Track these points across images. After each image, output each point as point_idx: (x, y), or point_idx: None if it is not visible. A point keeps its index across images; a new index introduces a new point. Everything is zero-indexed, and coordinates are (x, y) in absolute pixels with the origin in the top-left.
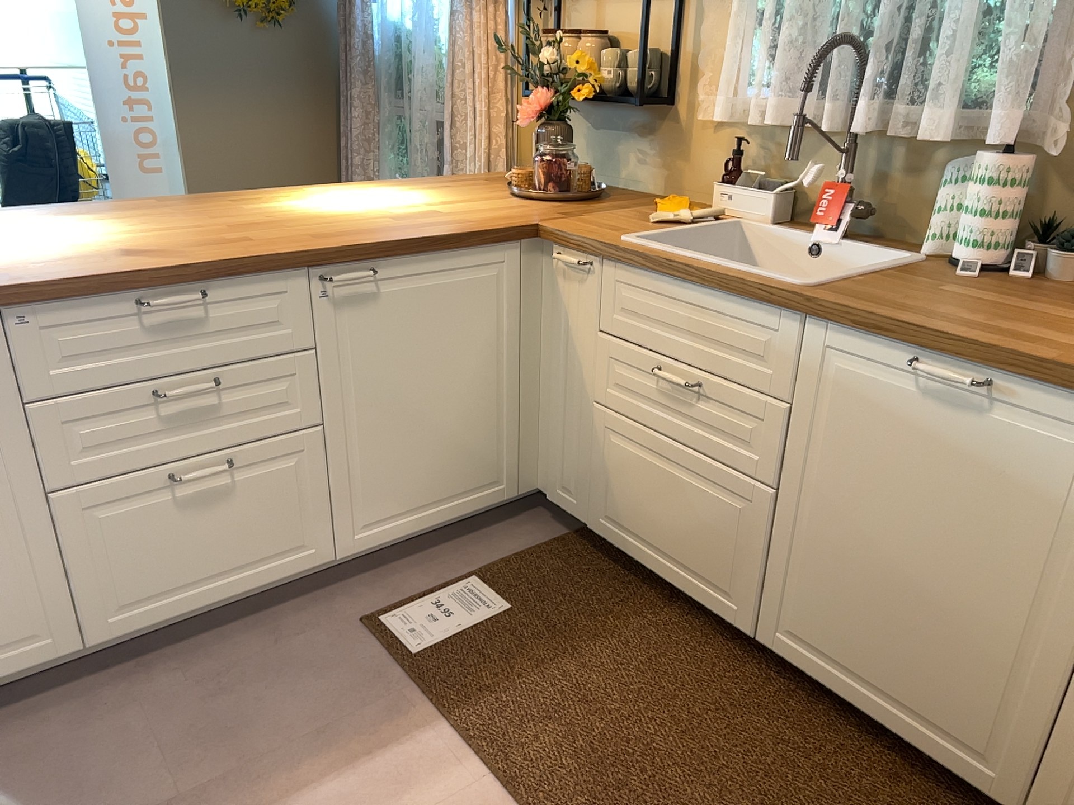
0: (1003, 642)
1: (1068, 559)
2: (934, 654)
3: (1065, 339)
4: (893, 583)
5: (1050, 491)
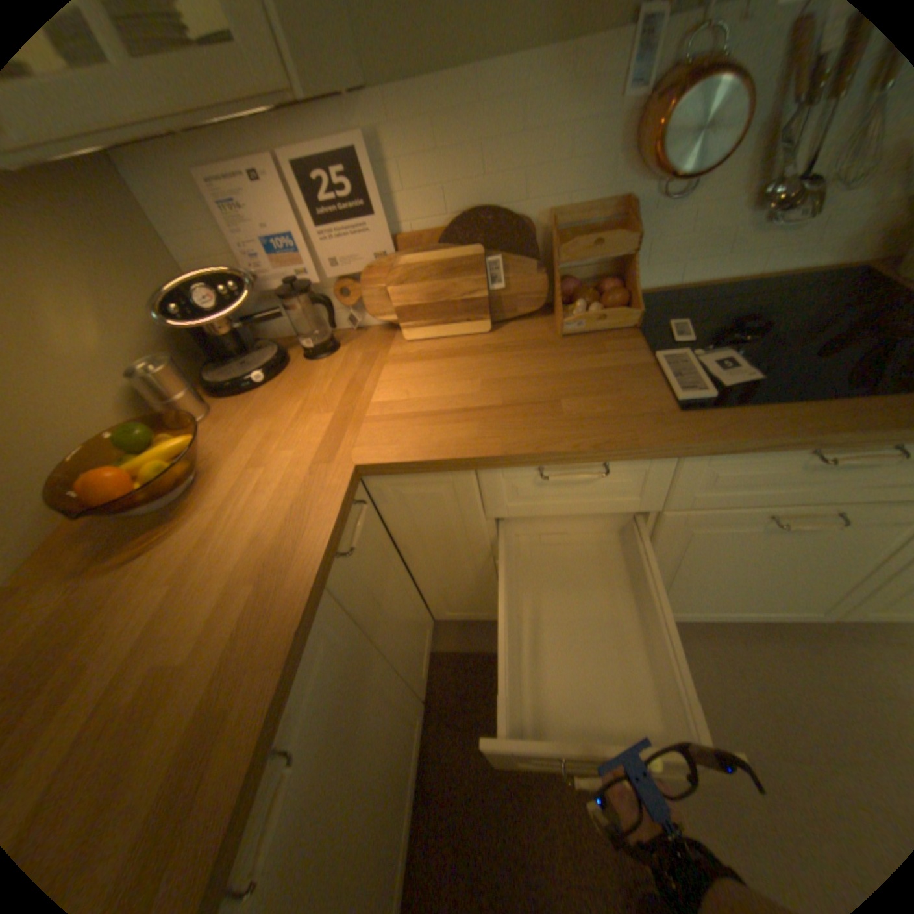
0: (387, 718)
1: (364, 666)
2: (391, 780)
3: (181, 694)
4: (366, 839)
5: (340, 678)
